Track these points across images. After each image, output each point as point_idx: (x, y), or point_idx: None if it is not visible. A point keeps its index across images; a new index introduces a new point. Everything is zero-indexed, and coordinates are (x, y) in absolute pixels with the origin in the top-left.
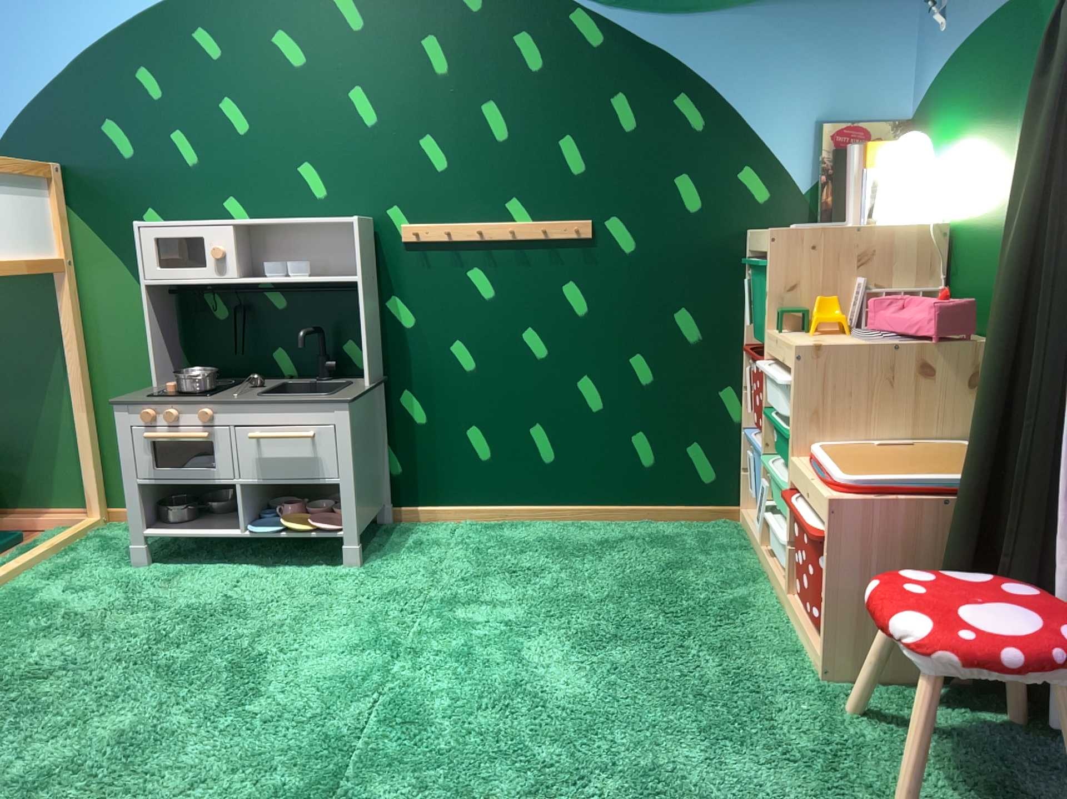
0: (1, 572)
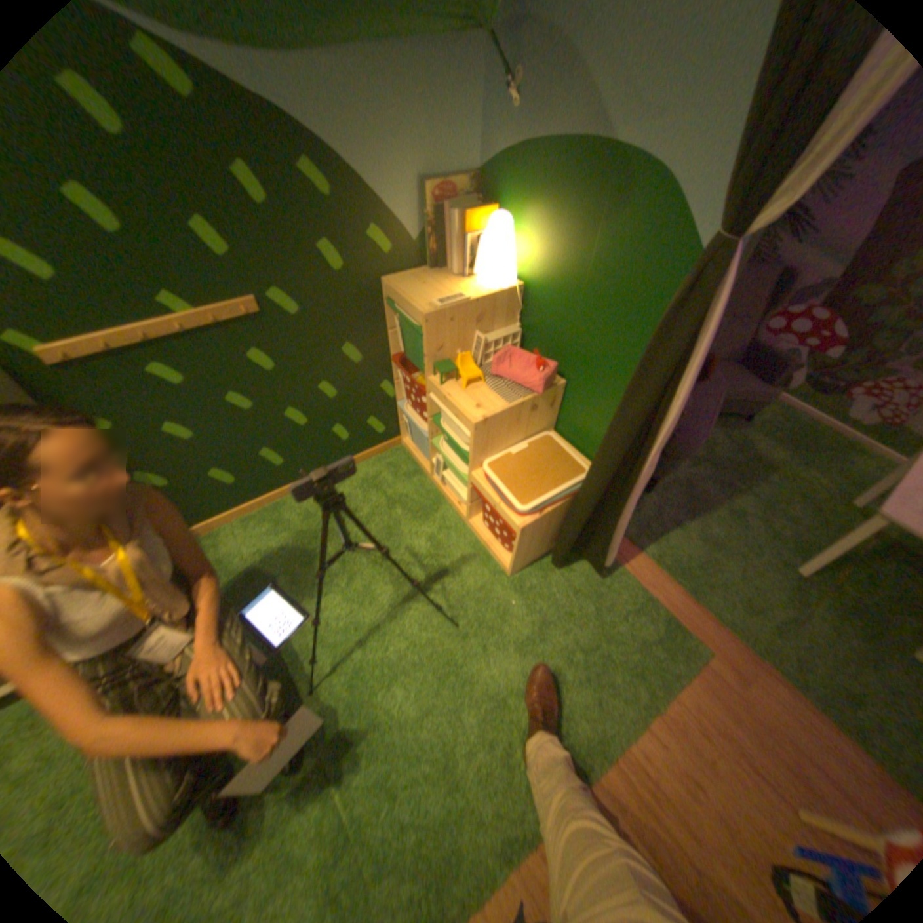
0: None
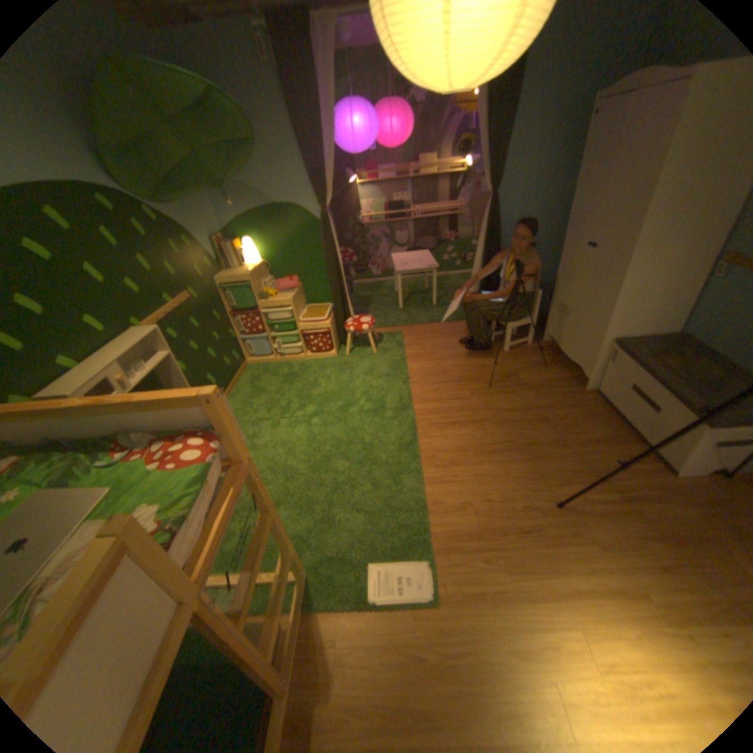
0: None
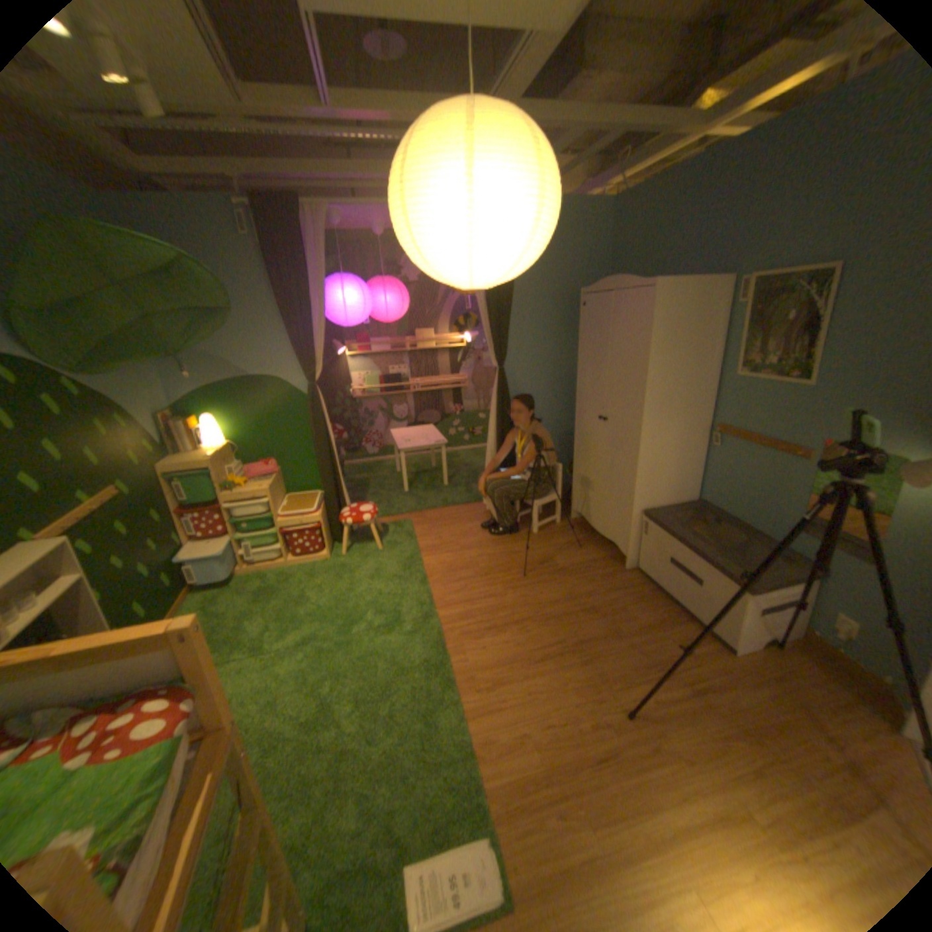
0: None
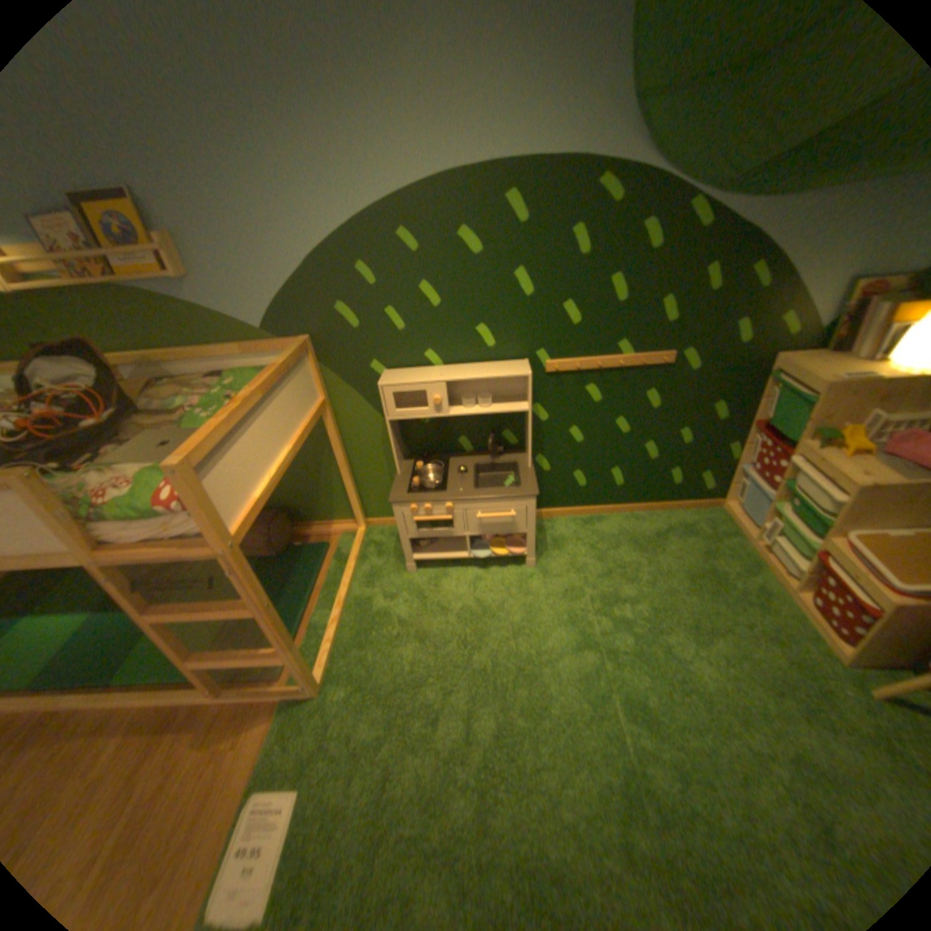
0: (343, 589)
